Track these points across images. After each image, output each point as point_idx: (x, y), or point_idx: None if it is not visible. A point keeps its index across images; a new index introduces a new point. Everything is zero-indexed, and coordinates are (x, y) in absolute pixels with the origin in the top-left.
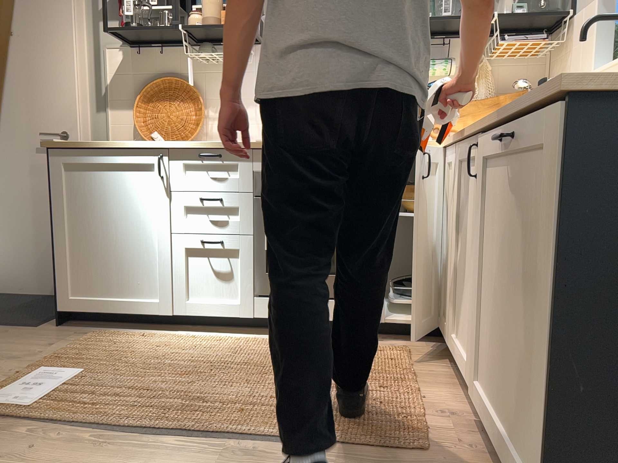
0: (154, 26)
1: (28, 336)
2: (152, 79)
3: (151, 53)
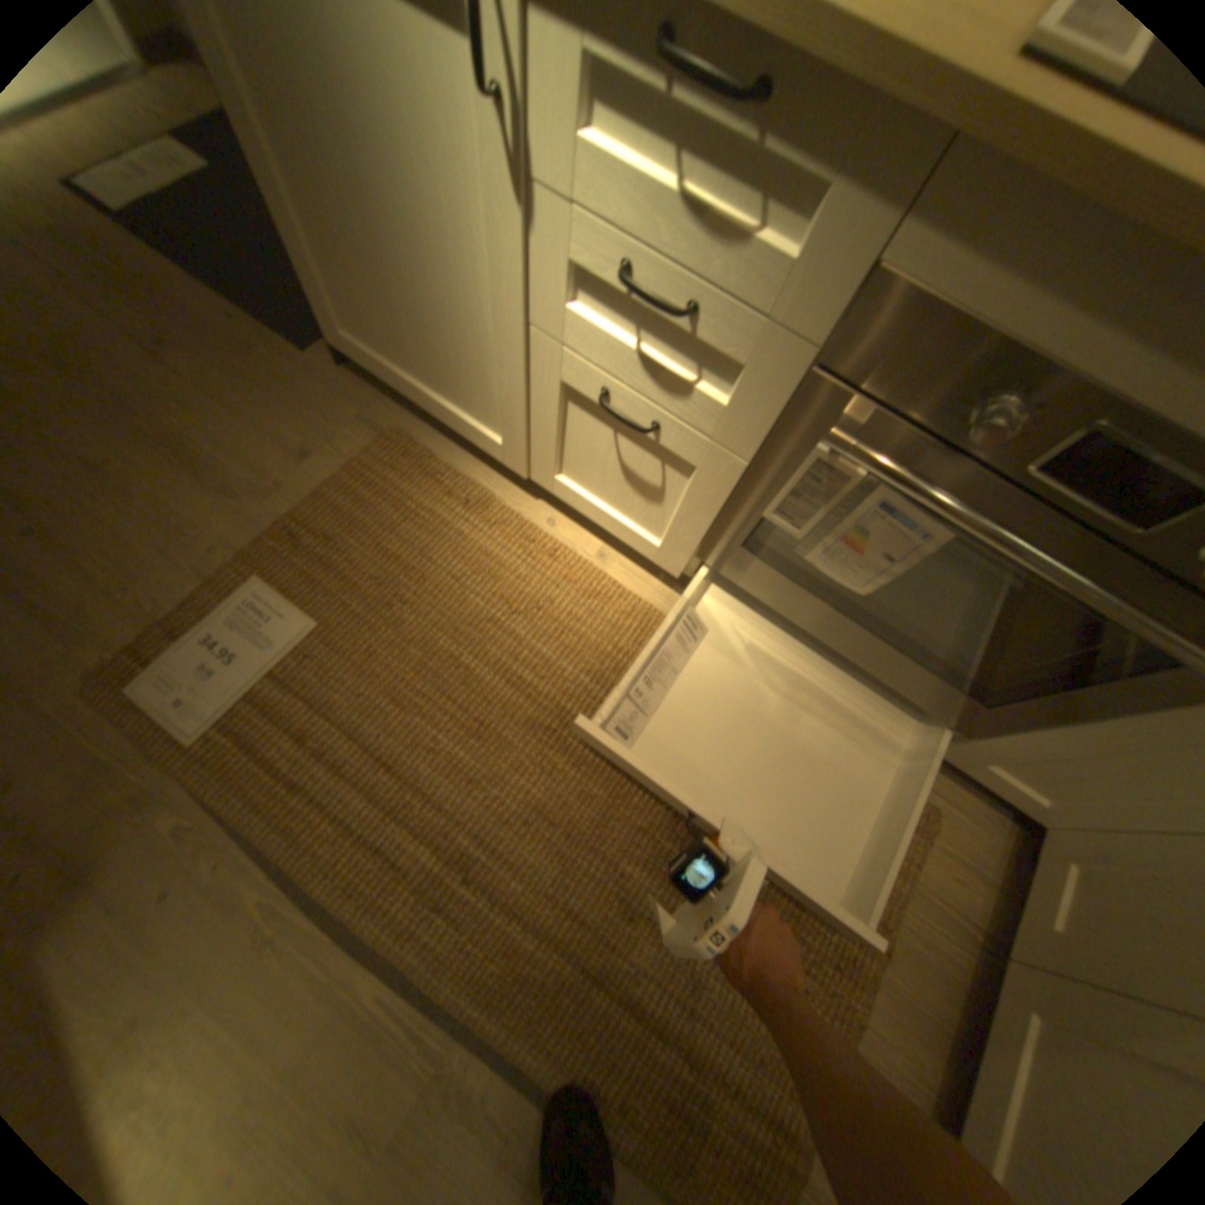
0: None
1: (282, 385)
2: None
3: None
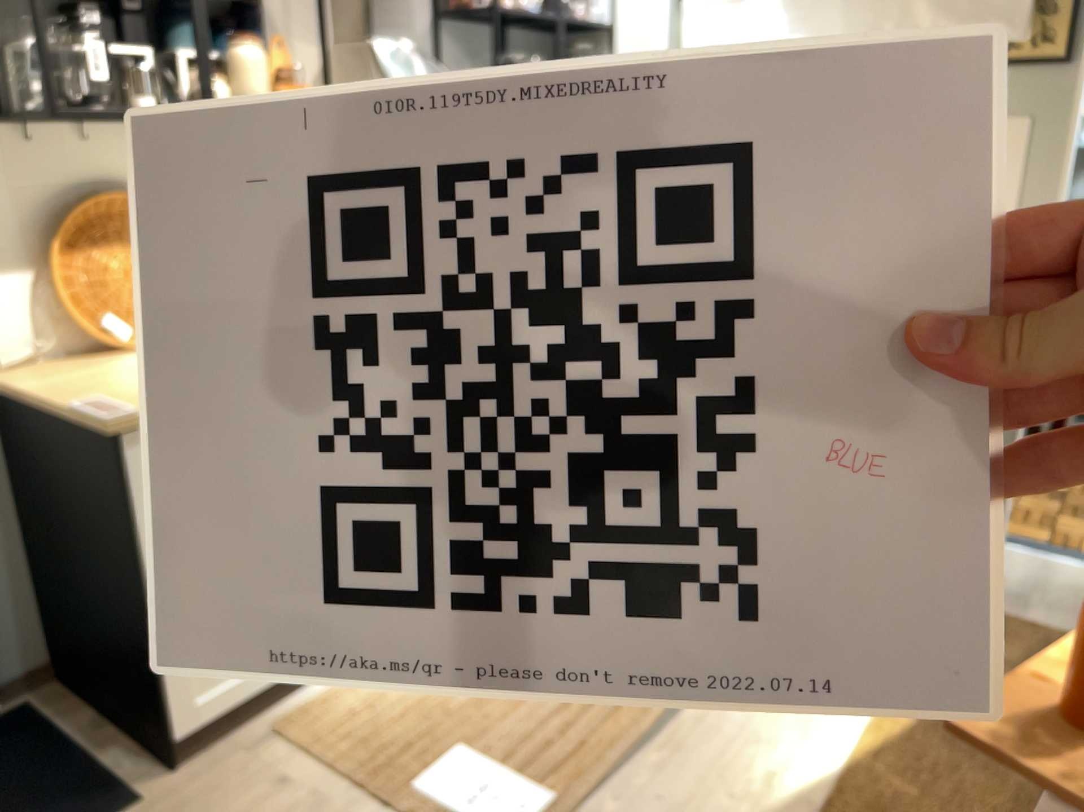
0: (87, 83)
1: None
2: (59, 196)
3: (48, 135)
